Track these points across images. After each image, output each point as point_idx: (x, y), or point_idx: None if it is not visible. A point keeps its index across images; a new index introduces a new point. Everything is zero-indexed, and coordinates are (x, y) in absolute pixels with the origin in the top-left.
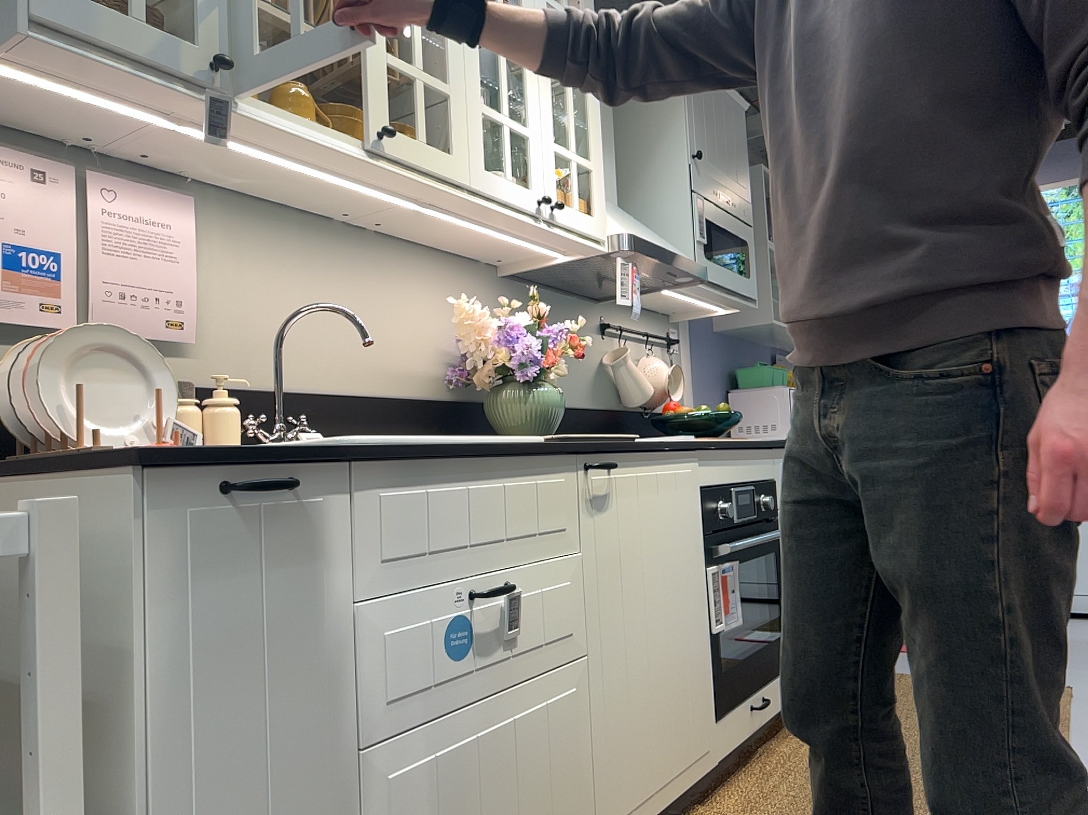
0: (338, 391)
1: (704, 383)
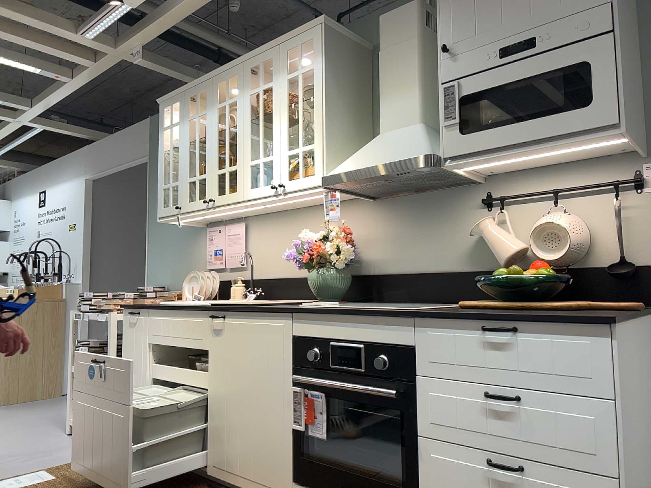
0: (286, 277)
1: None
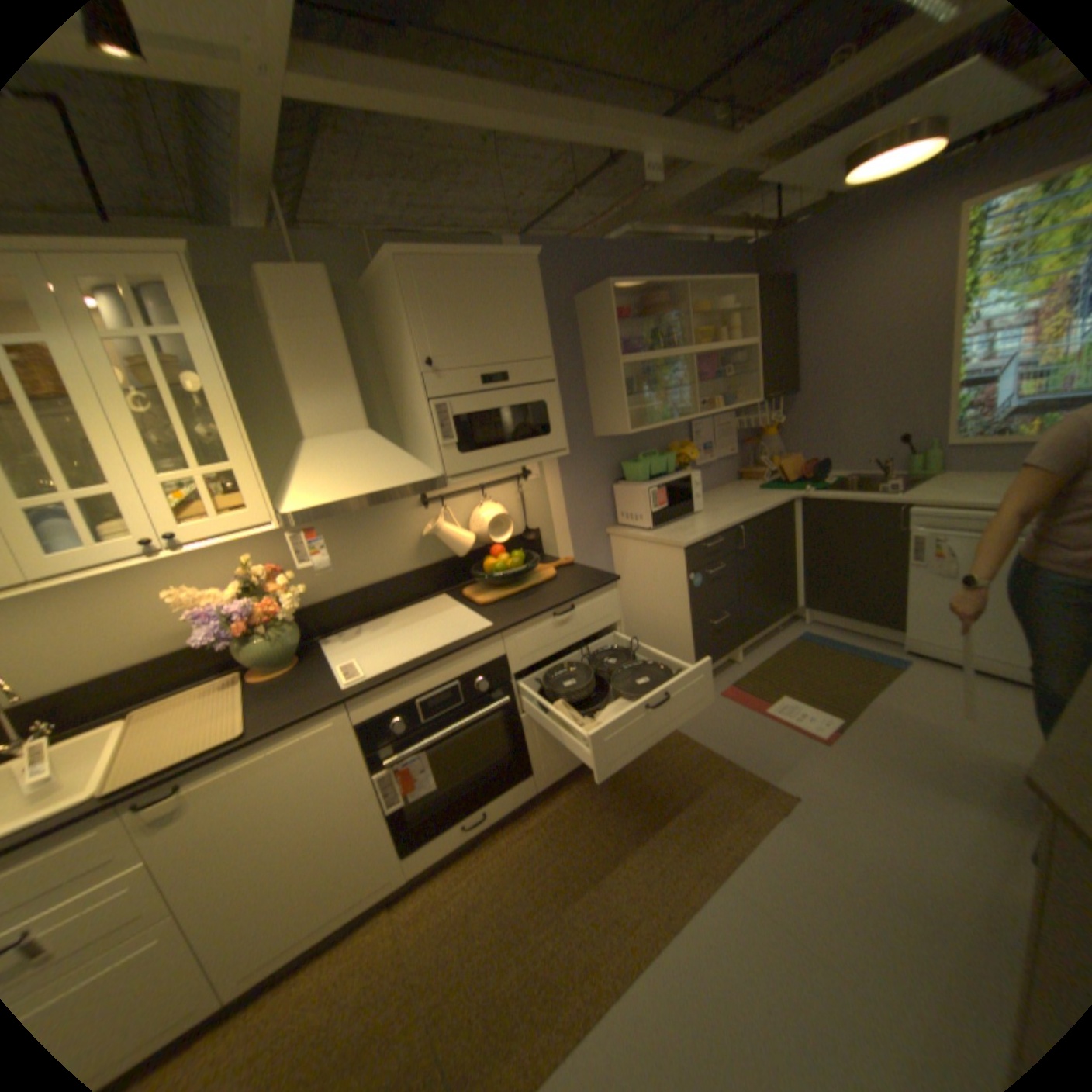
0: (102, 673)
1: (577, 488)
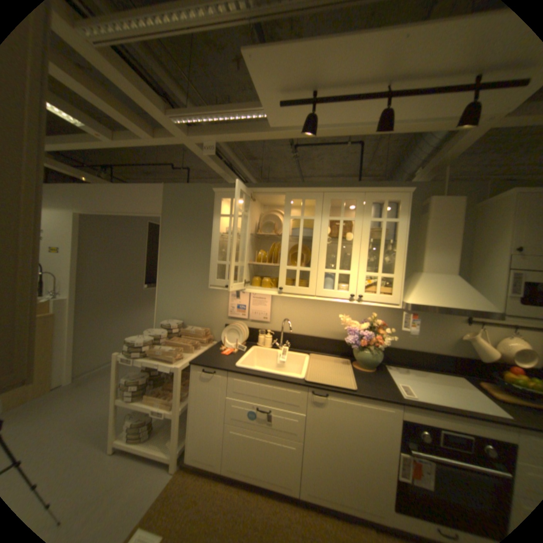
0: (308, 335)
1: None
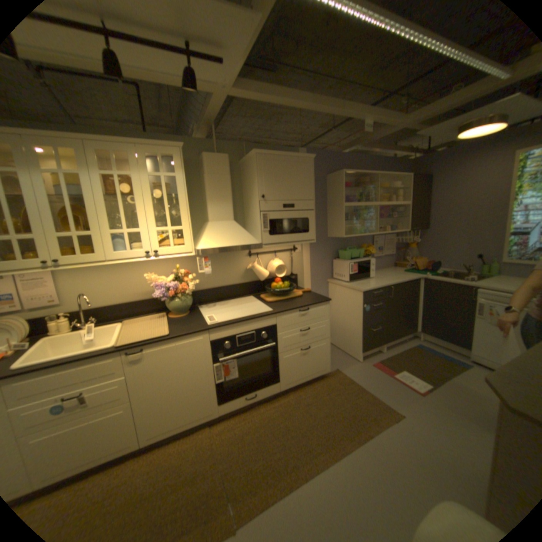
0: (116, 304)
1: (317, 259)
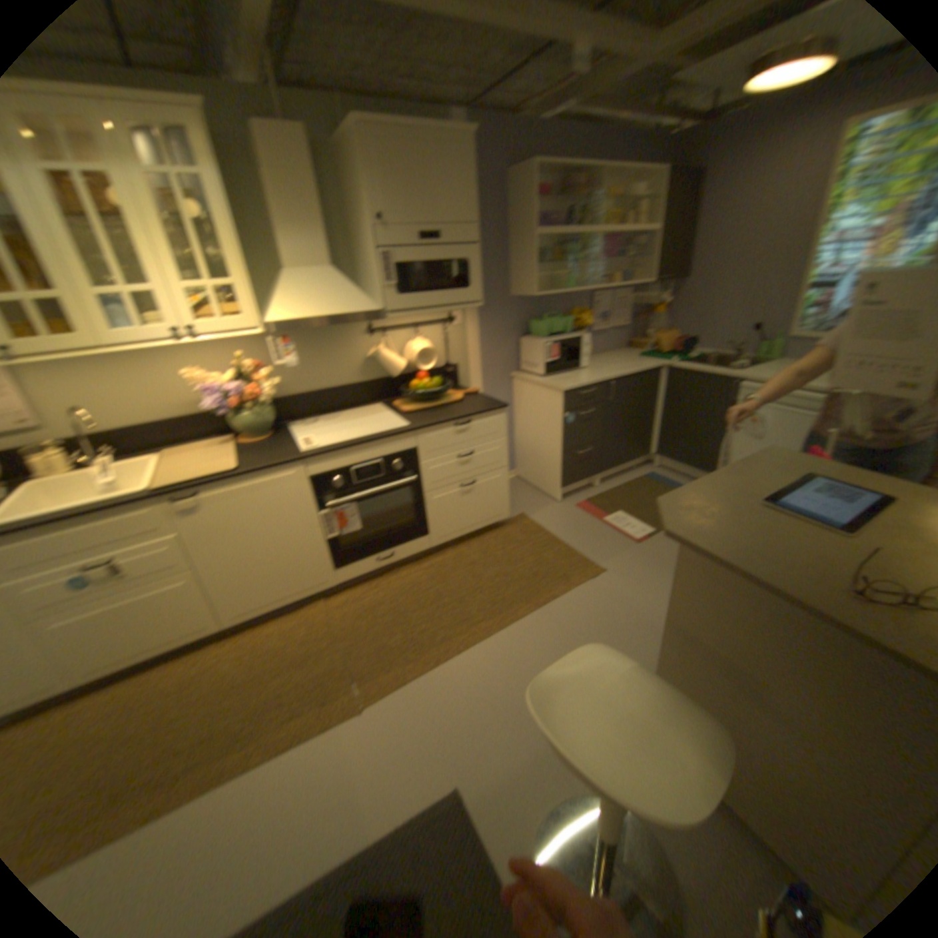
0: (138, 425)
1: (489, 337)
